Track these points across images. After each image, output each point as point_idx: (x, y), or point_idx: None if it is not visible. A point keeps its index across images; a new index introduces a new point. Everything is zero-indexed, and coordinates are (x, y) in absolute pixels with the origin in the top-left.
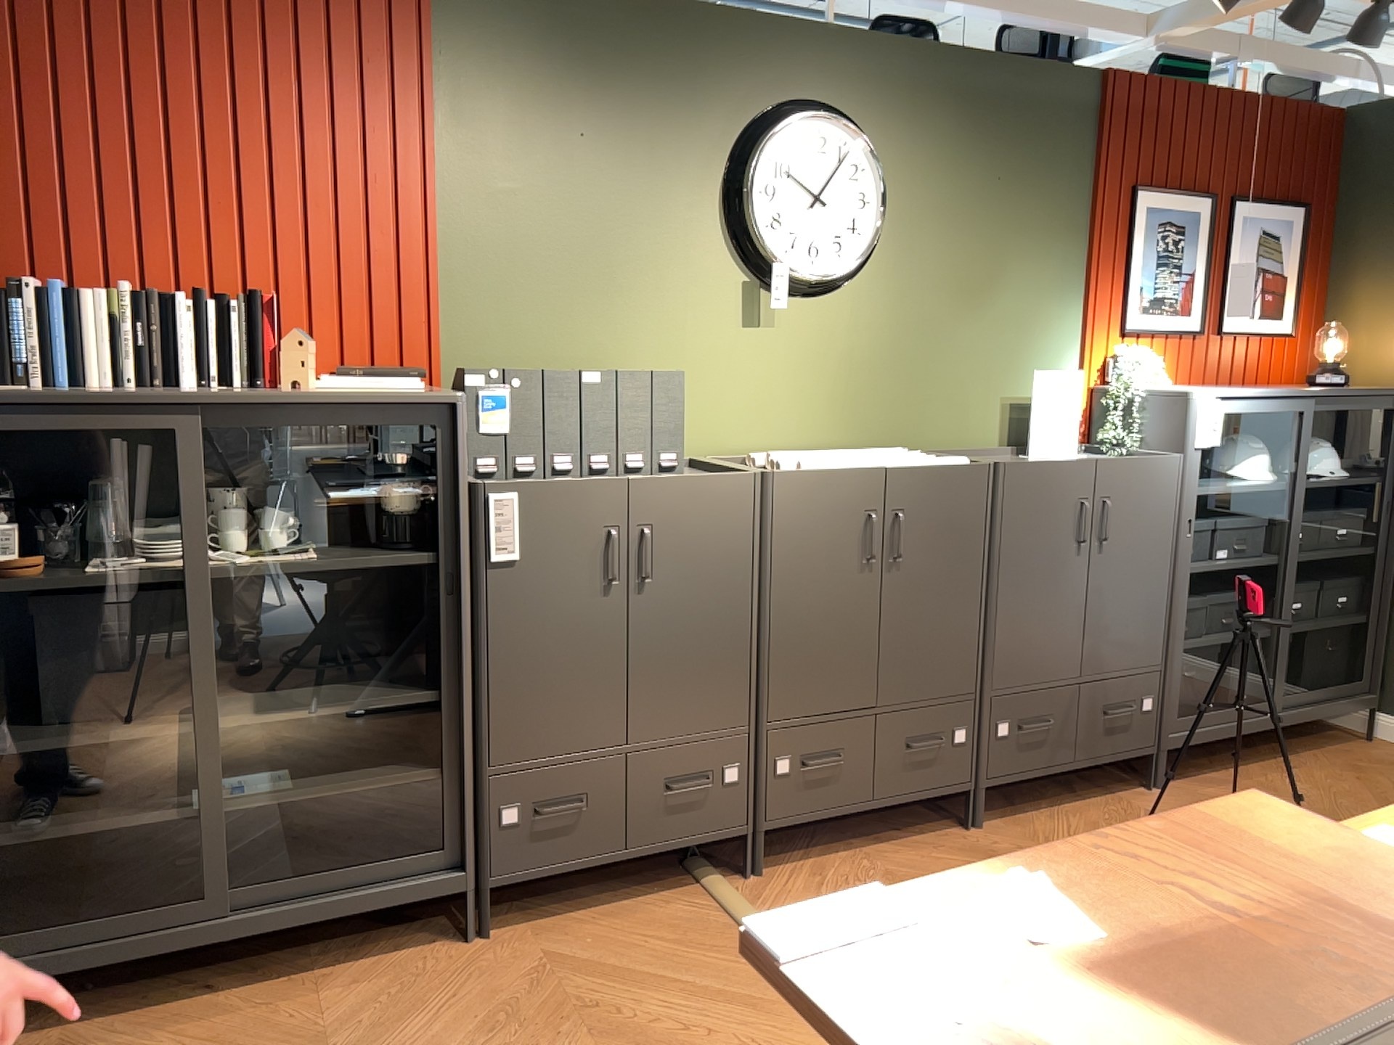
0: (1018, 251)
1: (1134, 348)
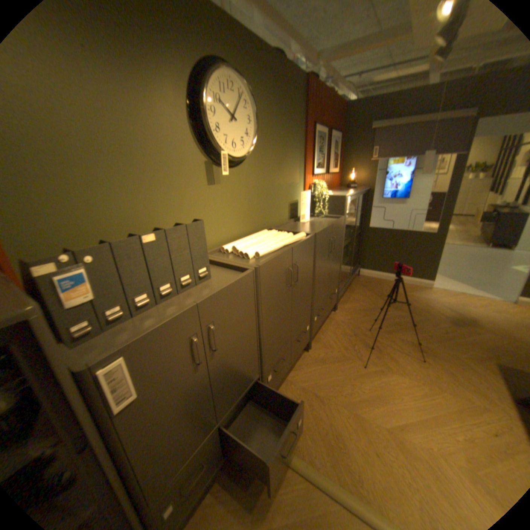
0: (290, 145)
1: (316, 180)
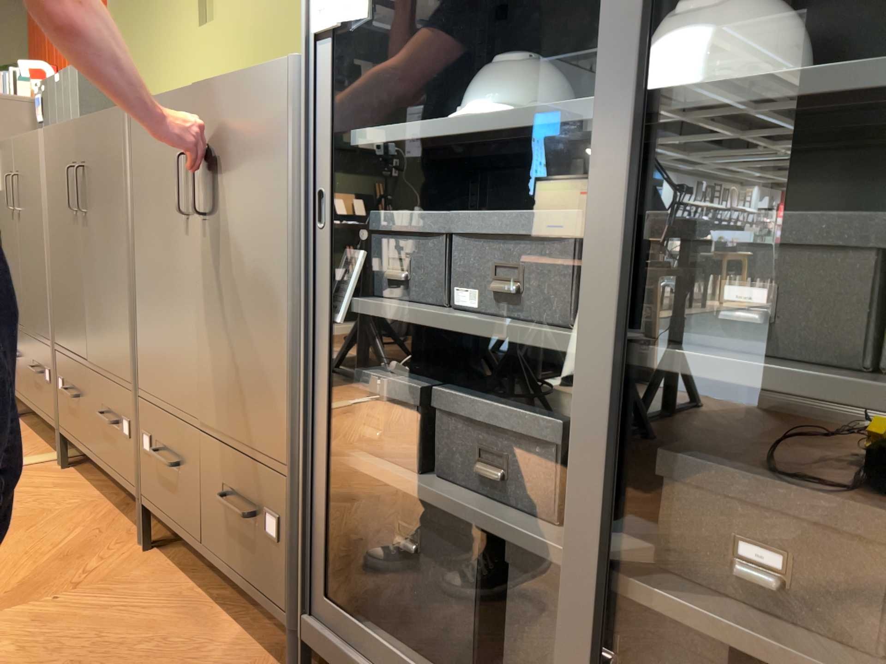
0: None
1: None
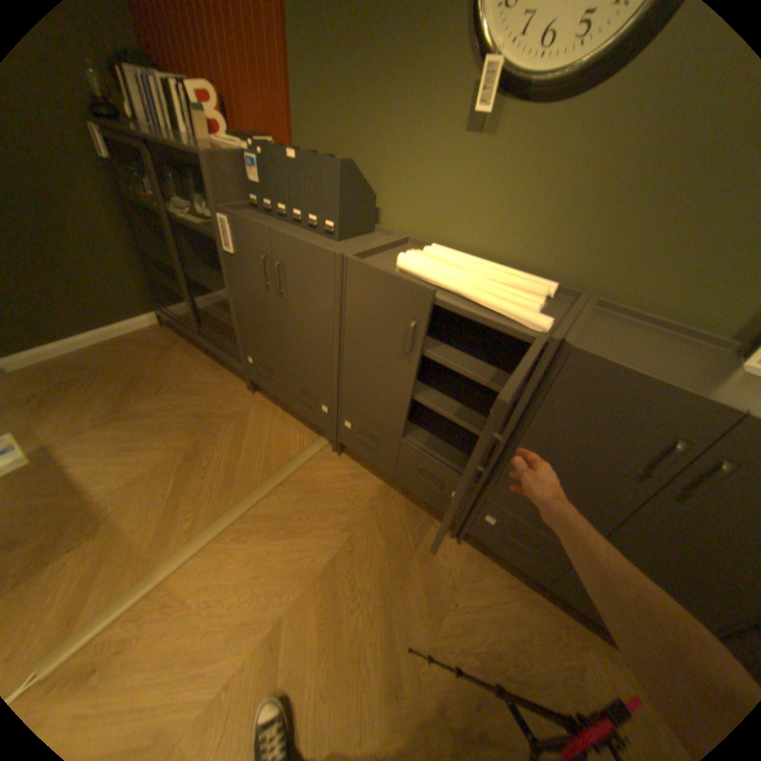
0: None
1: None
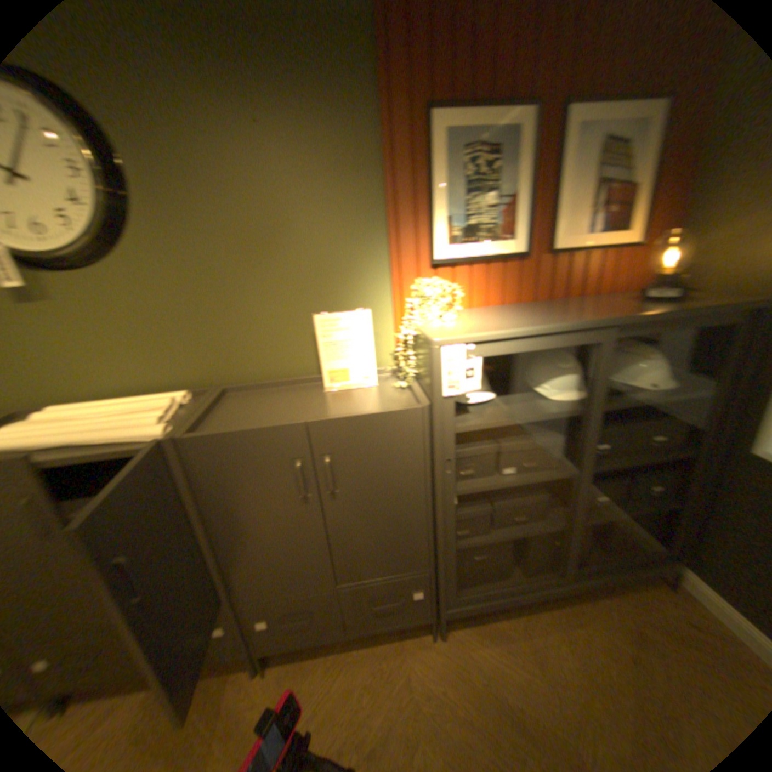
0: (296, 196)
1: (438, 277)
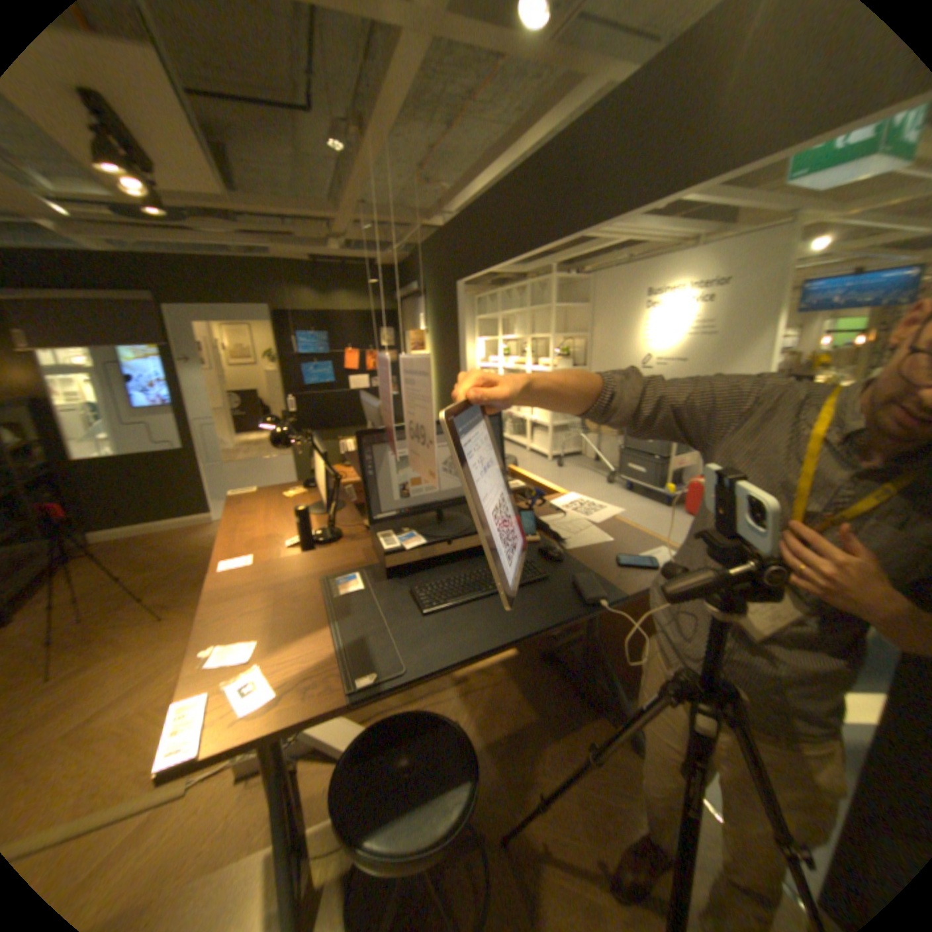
0: None
1: None
